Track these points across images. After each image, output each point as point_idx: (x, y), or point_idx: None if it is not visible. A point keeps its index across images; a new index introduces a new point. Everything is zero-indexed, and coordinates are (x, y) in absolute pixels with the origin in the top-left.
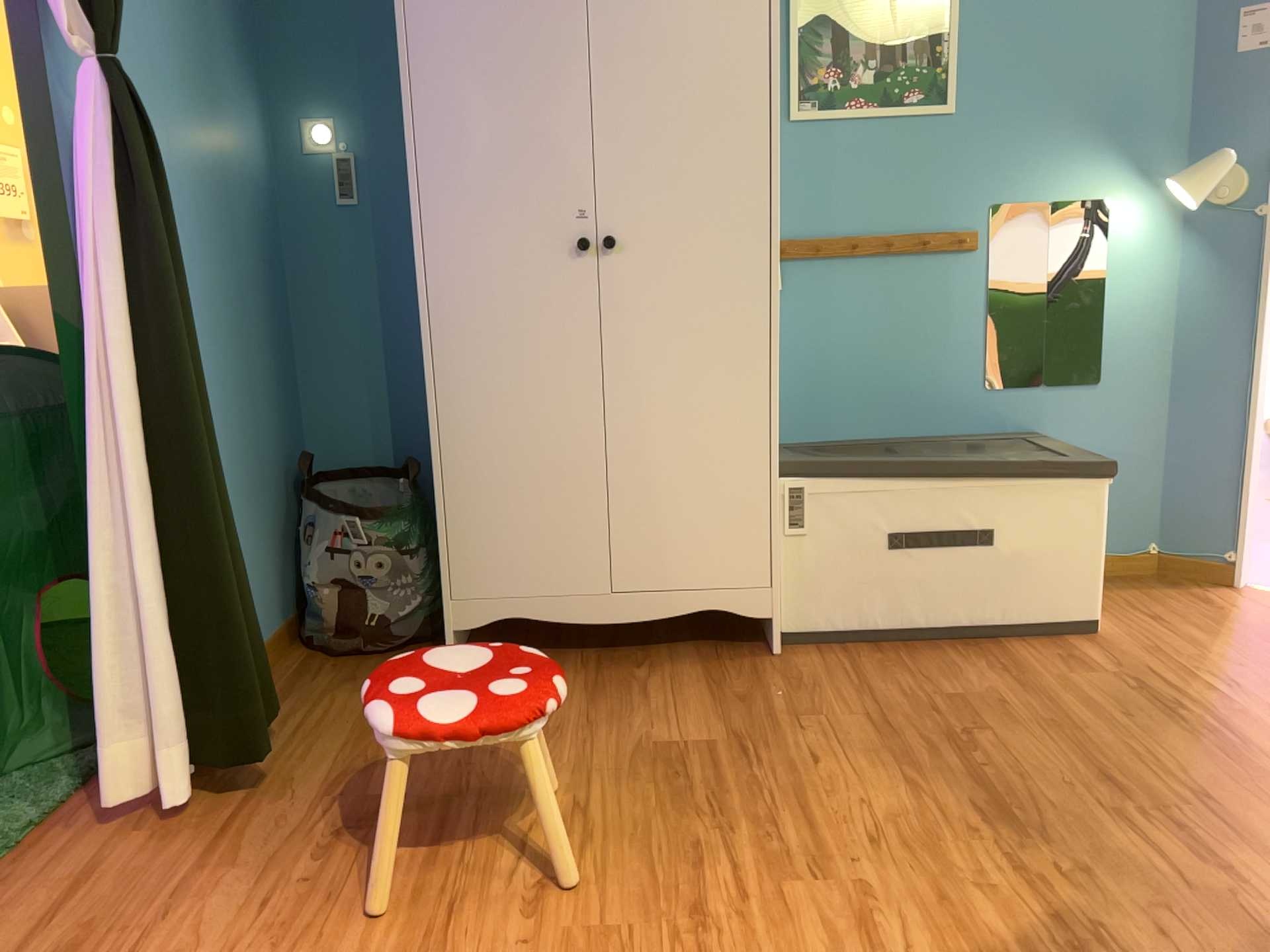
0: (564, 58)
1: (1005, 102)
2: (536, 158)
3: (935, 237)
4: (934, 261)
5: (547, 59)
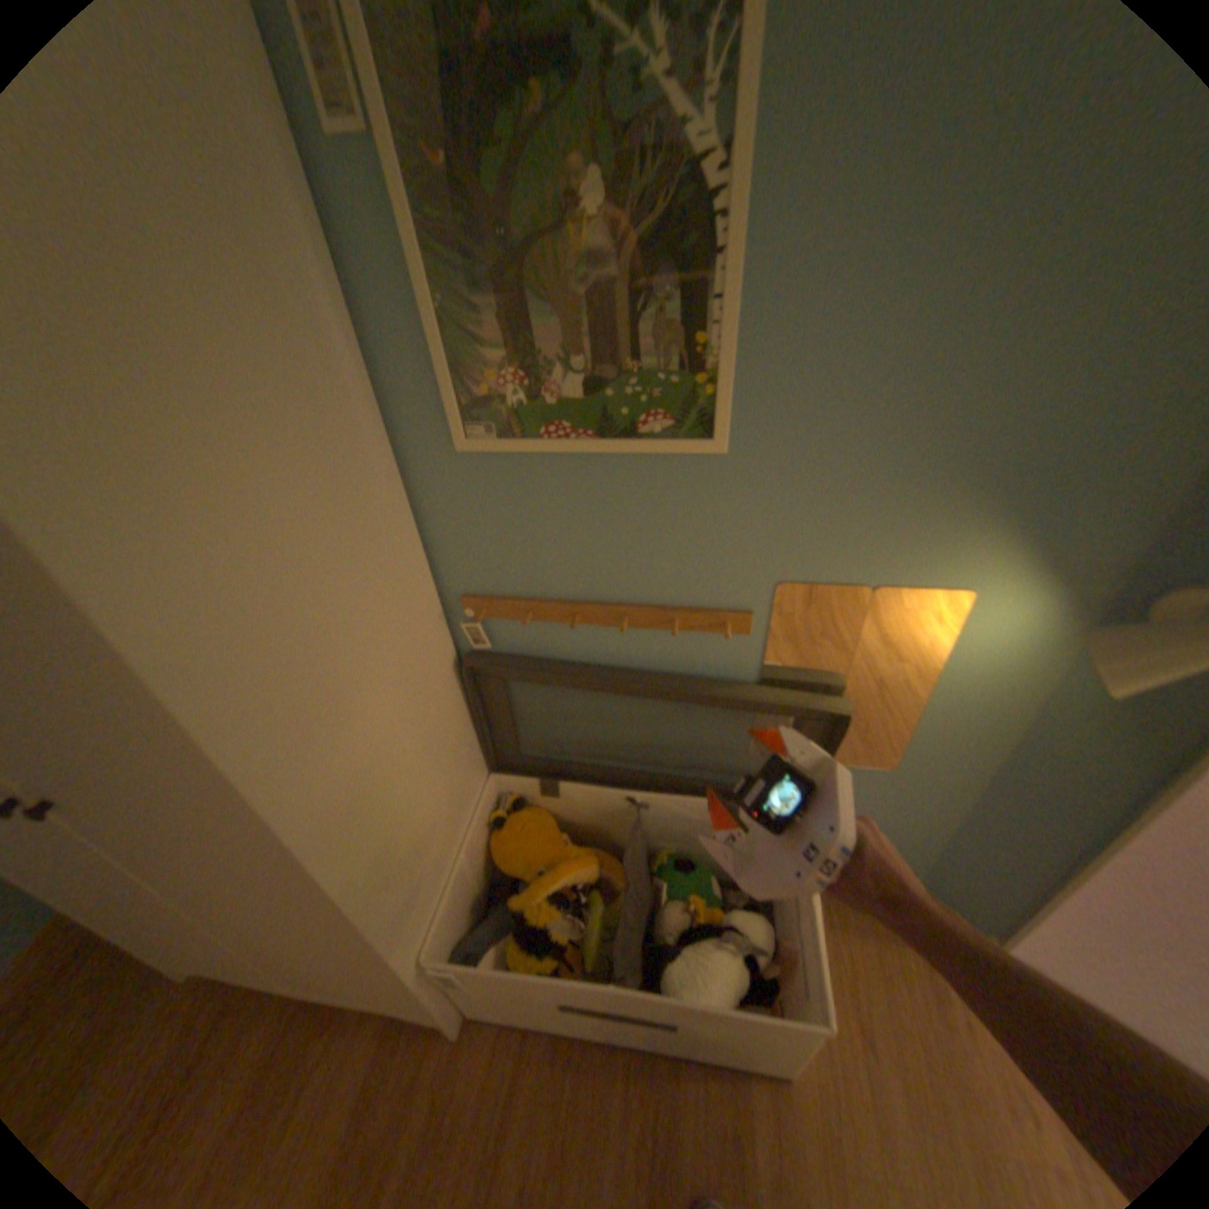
0: None
1: (827, 434)
2: None
3: (692, 614)
4: (691, 636)
5: None
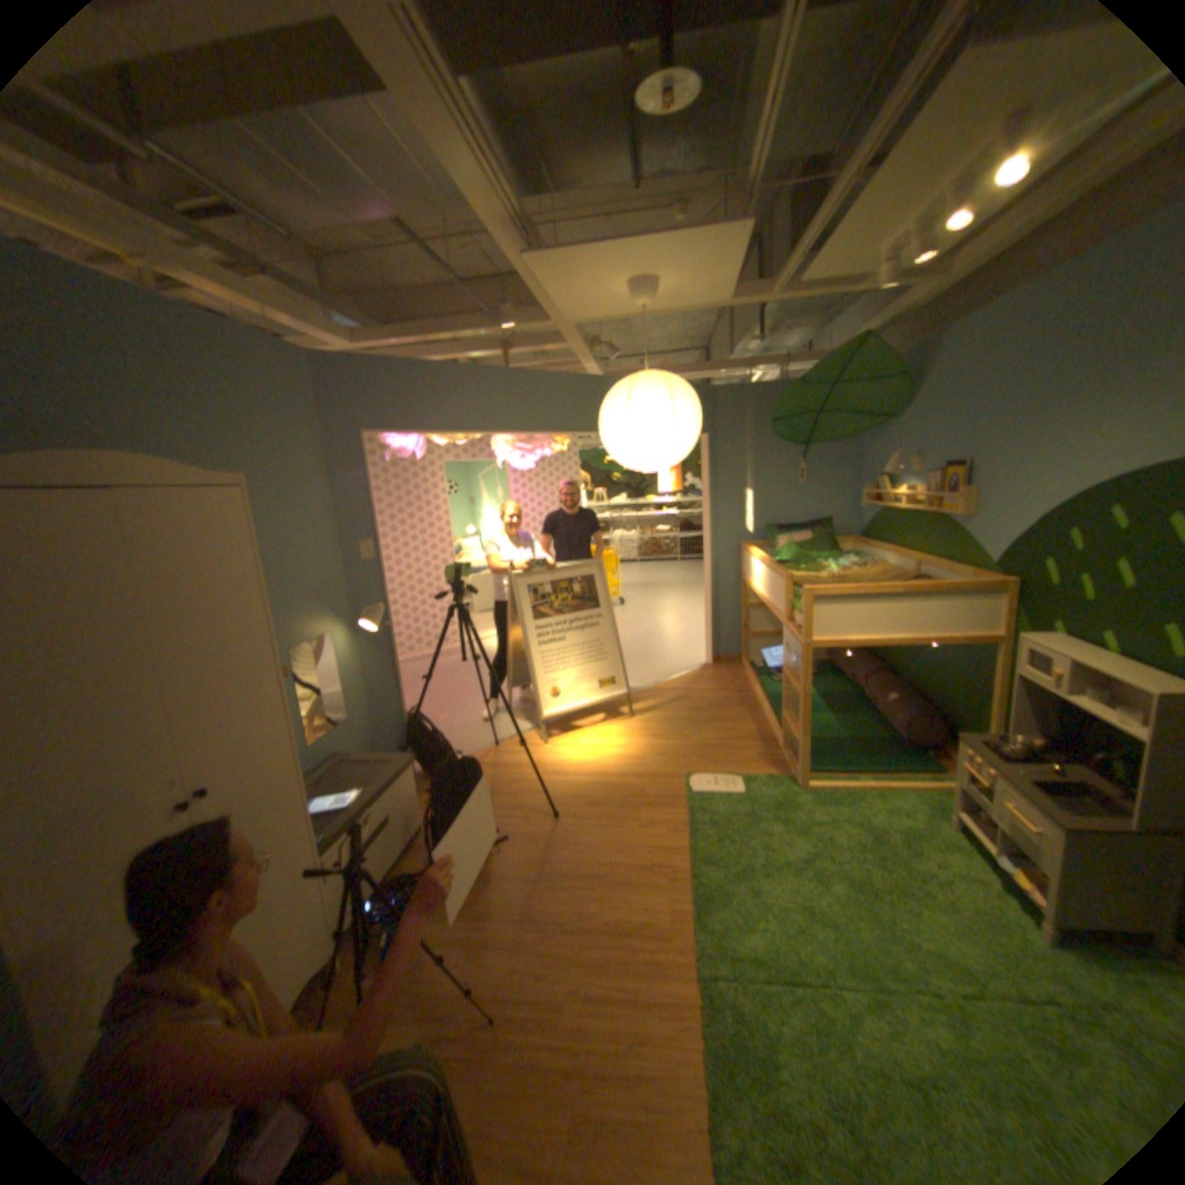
0: (134, 668)
1: (280, 597)
2: (125, 759)
3: None
4: None
5: (118, 674)
